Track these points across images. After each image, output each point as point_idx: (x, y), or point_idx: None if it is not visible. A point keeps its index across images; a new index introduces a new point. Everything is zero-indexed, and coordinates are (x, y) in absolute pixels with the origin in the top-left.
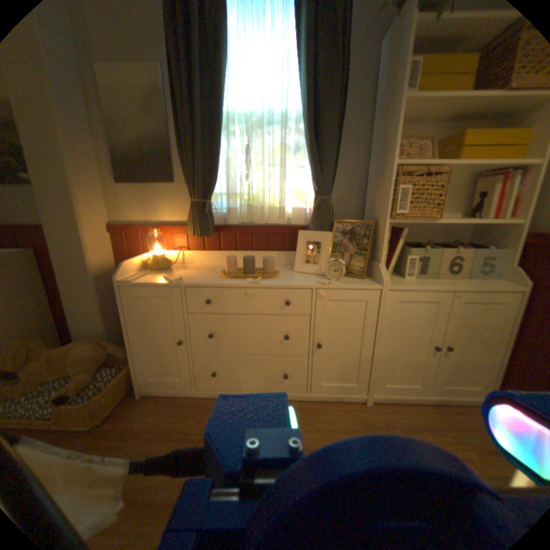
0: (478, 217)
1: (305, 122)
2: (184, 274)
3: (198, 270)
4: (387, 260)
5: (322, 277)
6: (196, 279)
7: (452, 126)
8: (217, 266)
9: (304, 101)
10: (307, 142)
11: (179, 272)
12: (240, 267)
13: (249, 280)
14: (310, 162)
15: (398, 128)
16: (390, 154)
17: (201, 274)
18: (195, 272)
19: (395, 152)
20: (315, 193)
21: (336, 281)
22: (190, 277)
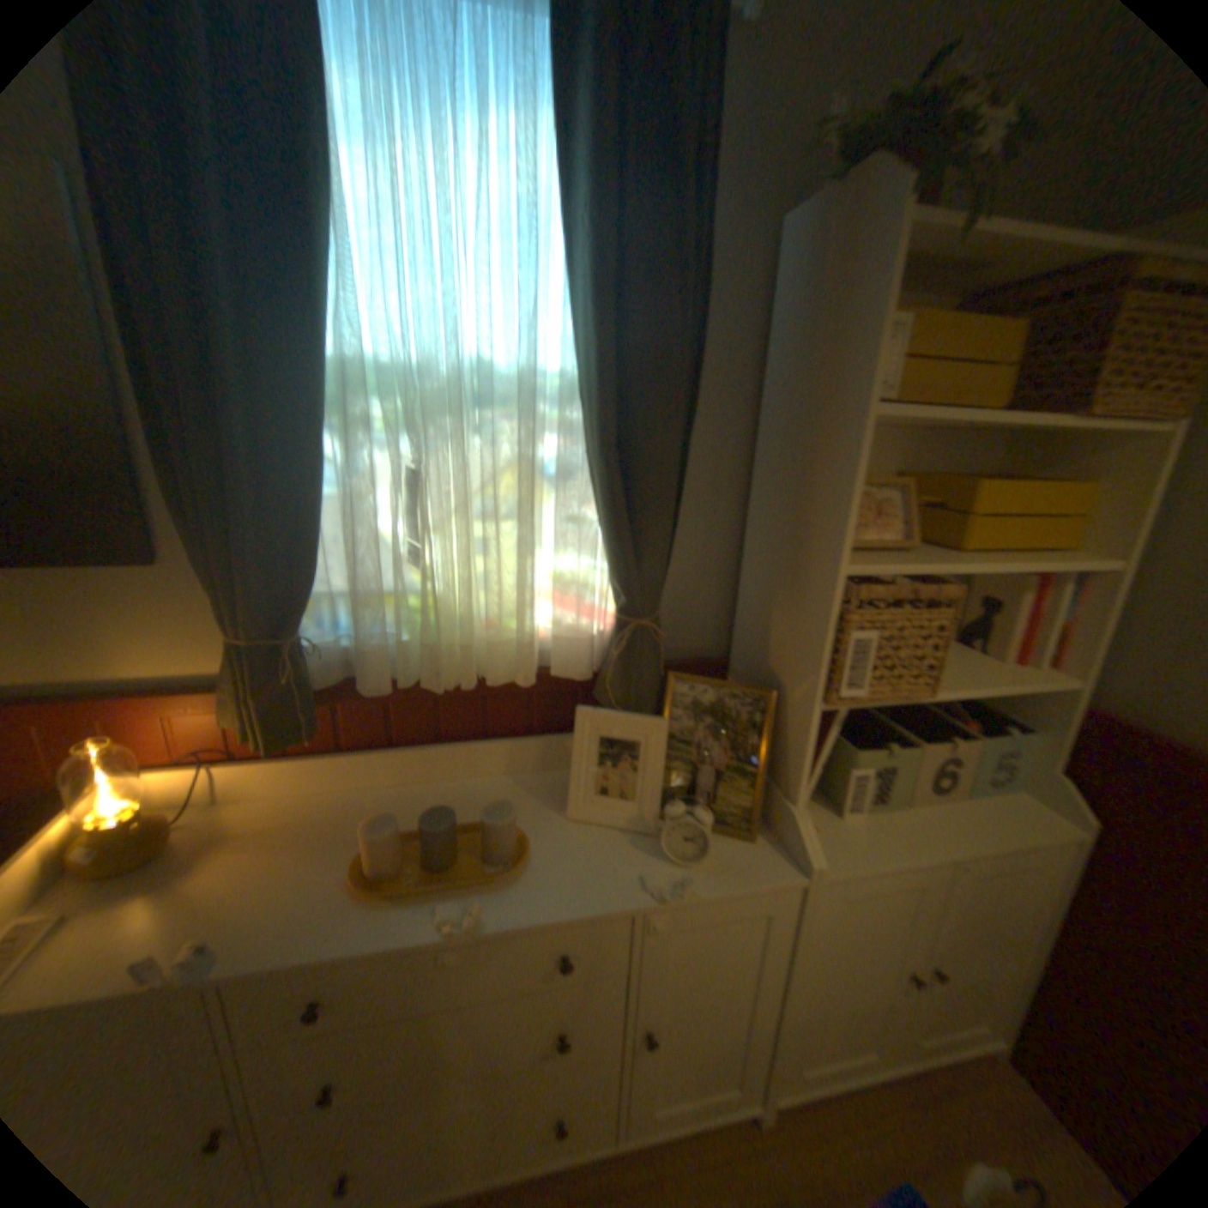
0: (981, 649)
1: (590, 420)
2: (213, 901)
3: (264, 854)
4: (811, 793)
5: (650, 843)
6: (258, 939)
7: (929, 437)
8: (331, 813)
9: (586, 362)
10: (597, 474)
11: (193, 884)
12: (404, 803)
13: (446, 923)
14: (605, 525)
15: (852, 489)
16: (823, 541)
17: (277, 890)
18: (255, 874)
19: (842, 546)
20: (617, 601)
21: (693, 874)
22: (238, 917)
